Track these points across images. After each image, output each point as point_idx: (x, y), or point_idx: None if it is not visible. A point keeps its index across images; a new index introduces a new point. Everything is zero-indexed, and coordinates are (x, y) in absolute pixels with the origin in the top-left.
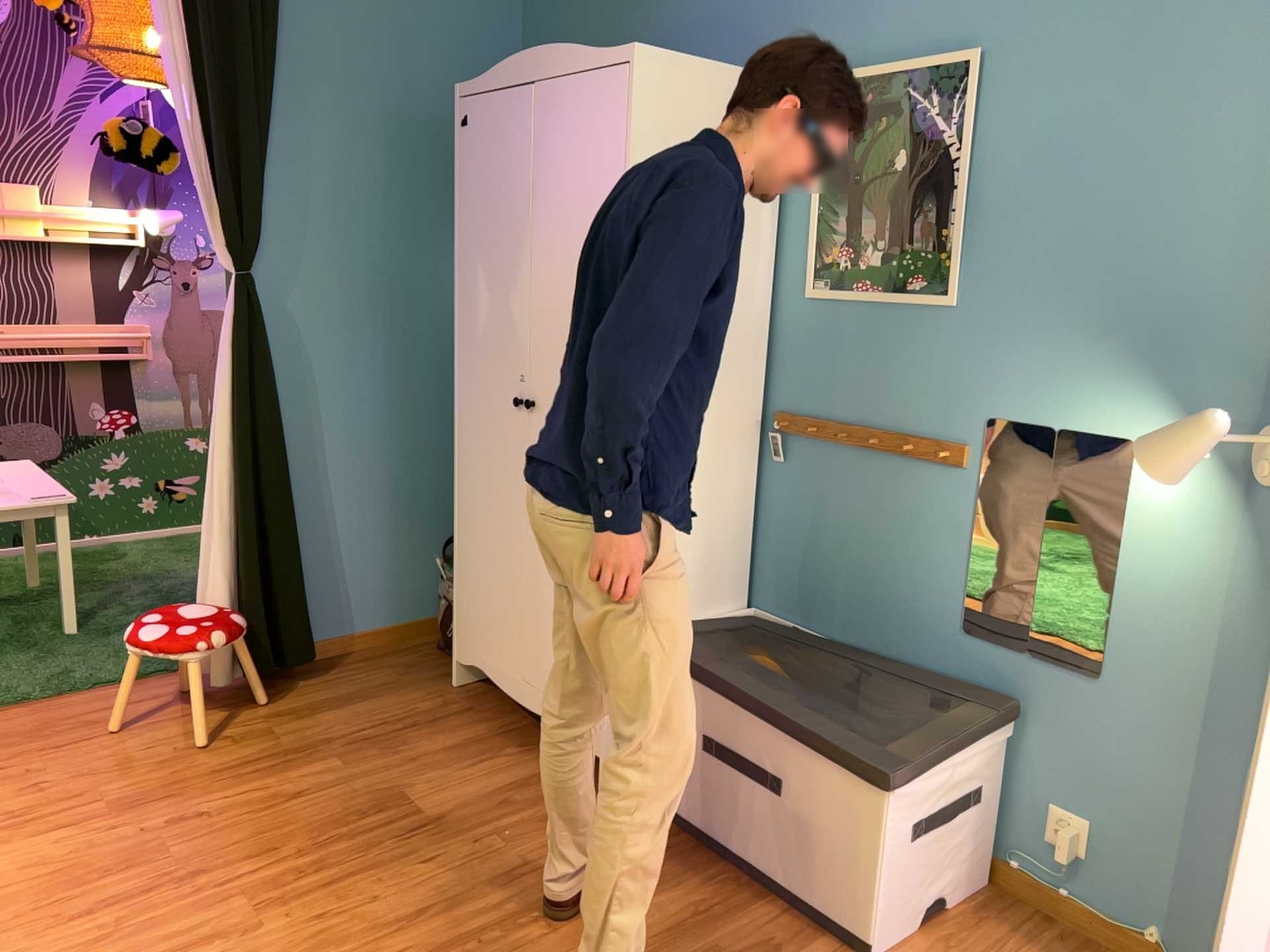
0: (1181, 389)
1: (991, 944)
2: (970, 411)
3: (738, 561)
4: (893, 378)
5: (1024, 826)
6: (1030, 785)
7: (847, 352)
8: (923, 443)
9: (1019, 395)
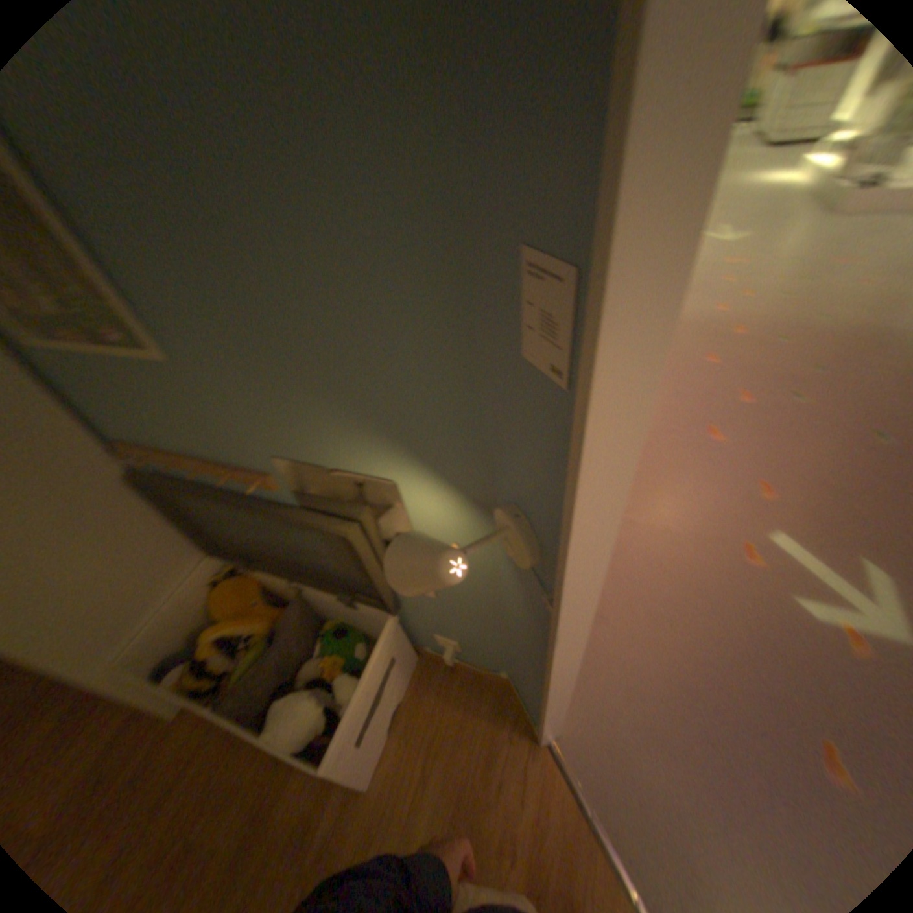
0: (413, 444)
1: (426, 721)
2: (249, 450)
3: (170, 541)
4: (167, 421)
5: (424, 639)
6: (418, 628)
7: (110, 397)
8: (231, 473)
9: (278, 440)
